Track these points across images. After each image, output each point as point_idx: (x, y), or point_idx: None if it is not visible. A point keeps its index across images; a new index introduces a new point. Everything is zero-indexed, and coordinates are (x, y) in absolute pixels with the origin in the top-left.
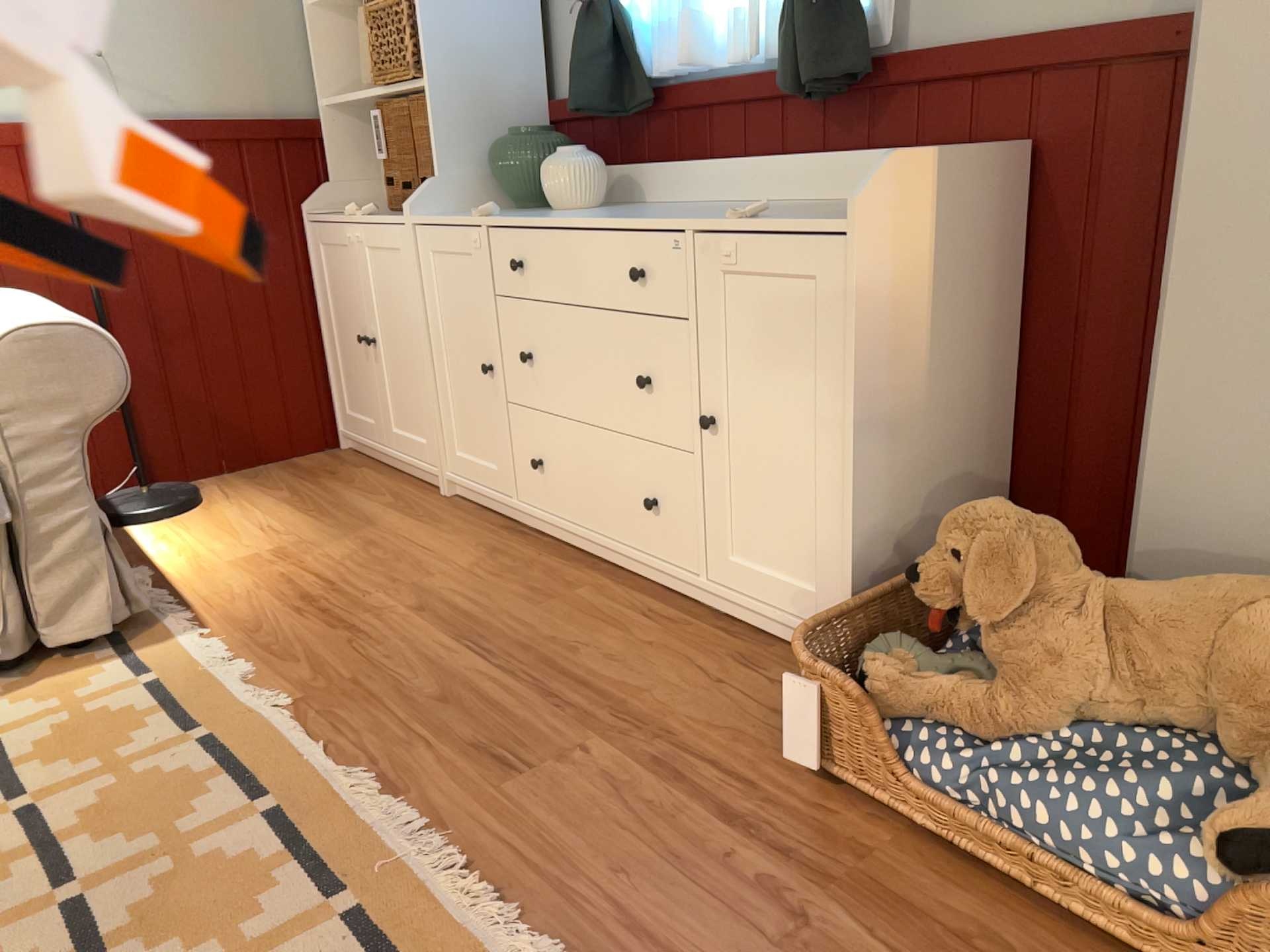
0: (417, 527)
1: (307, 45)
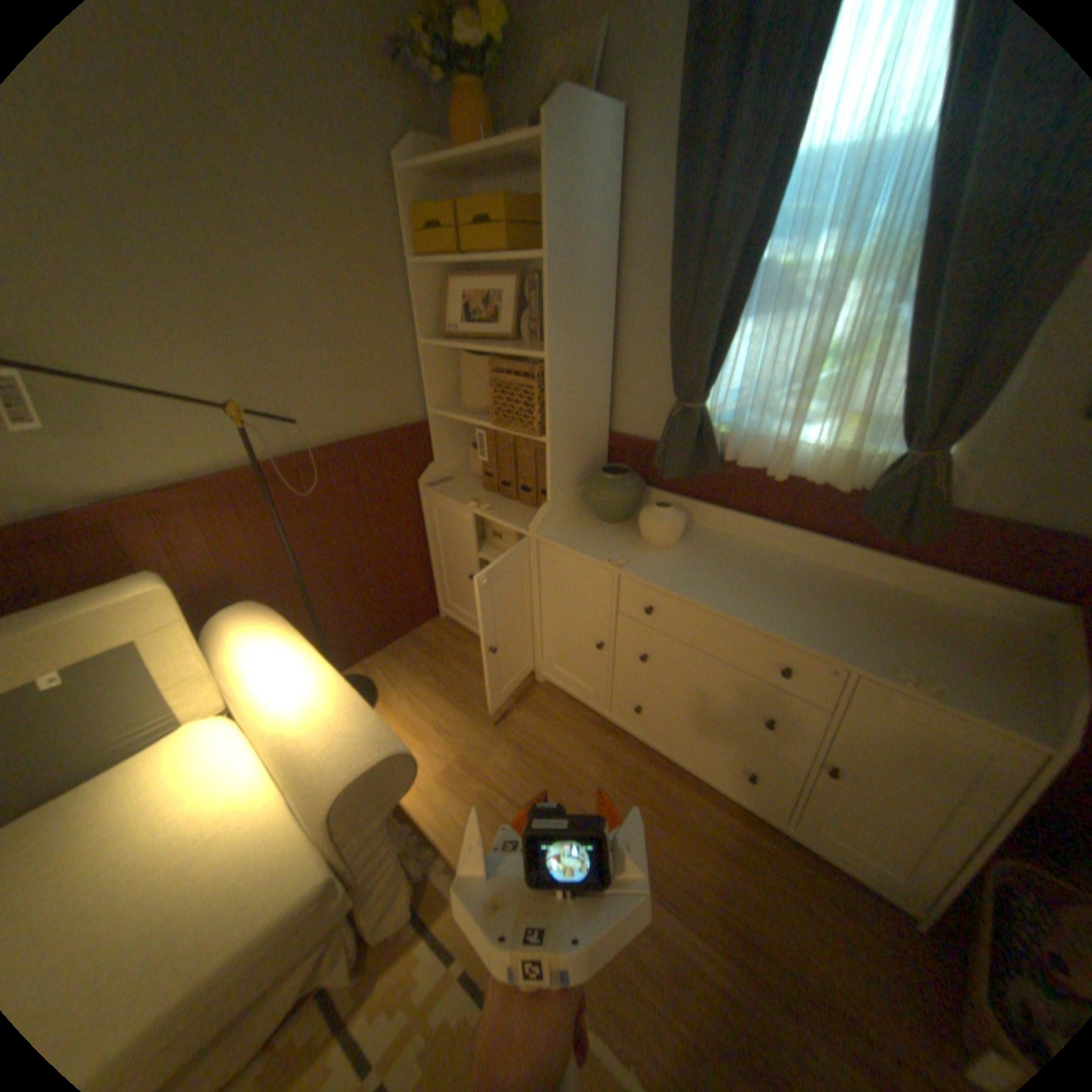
0: (541, 723)
1: (418, 364)
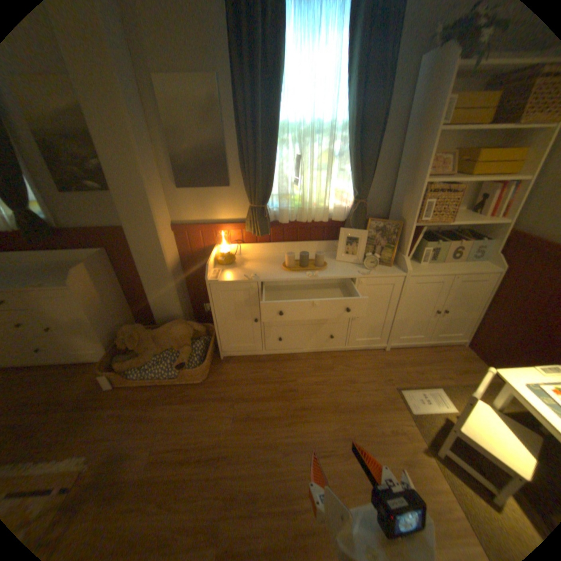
0: None
1: None
